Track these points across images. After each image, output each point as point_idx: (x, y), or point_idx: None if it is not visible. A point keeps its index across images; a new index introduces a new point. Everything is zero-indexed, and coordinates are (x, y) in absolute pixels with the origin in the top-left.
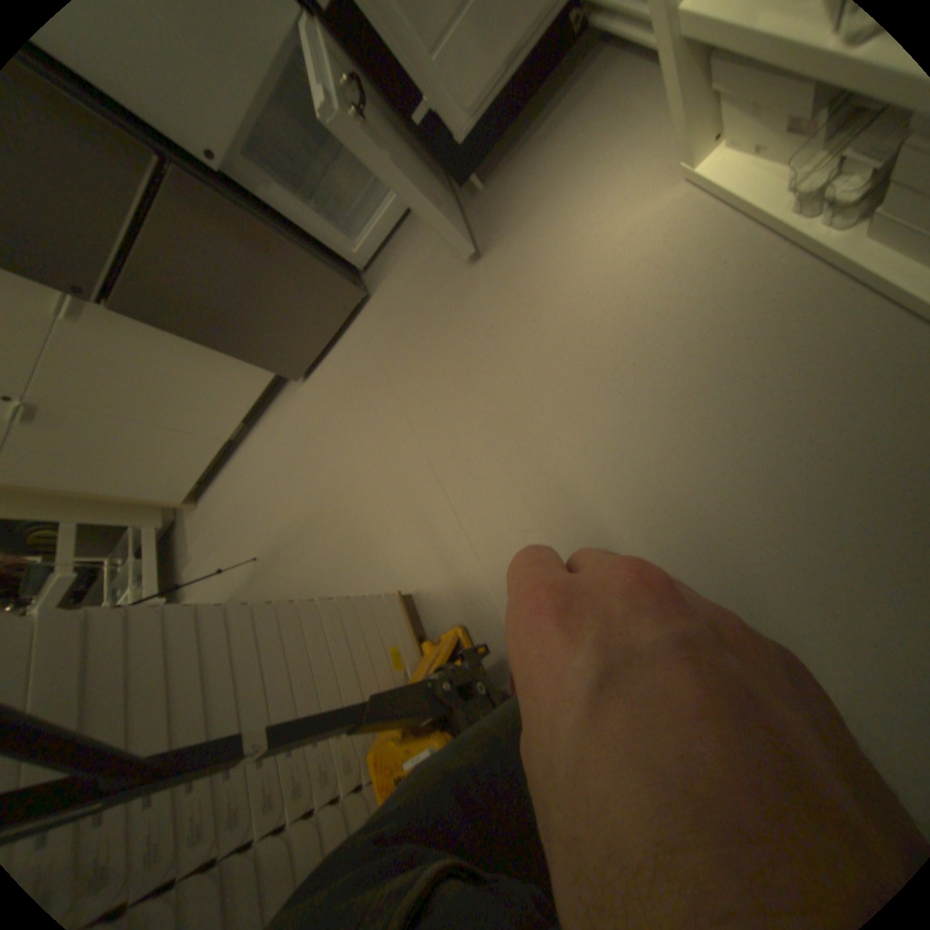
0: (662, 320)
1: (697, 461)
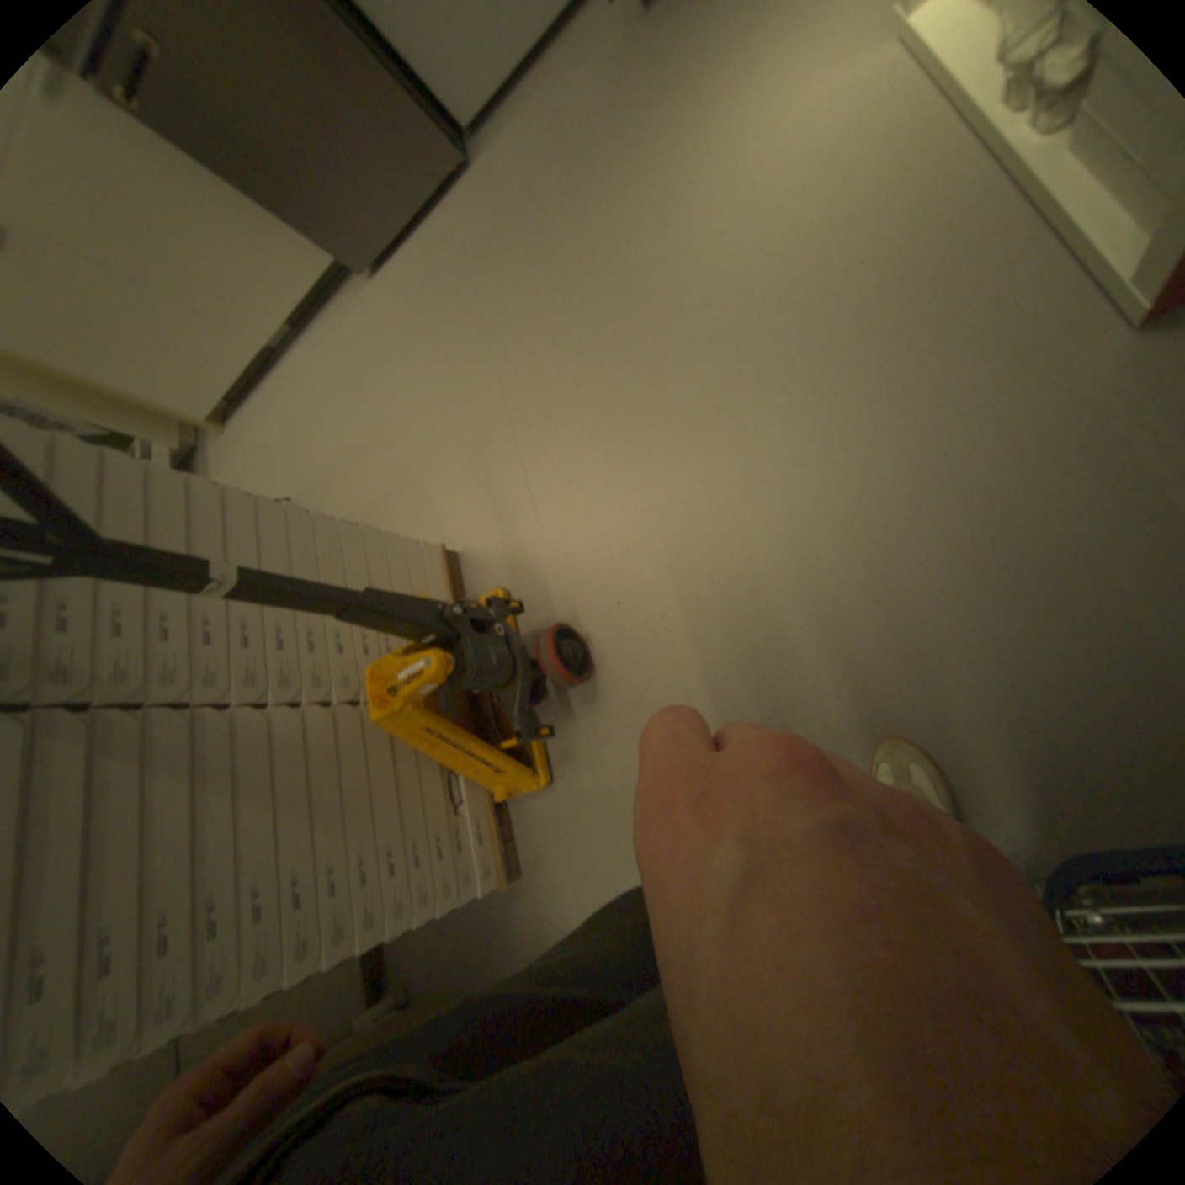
0: (809, 240)
1: (796, 424)
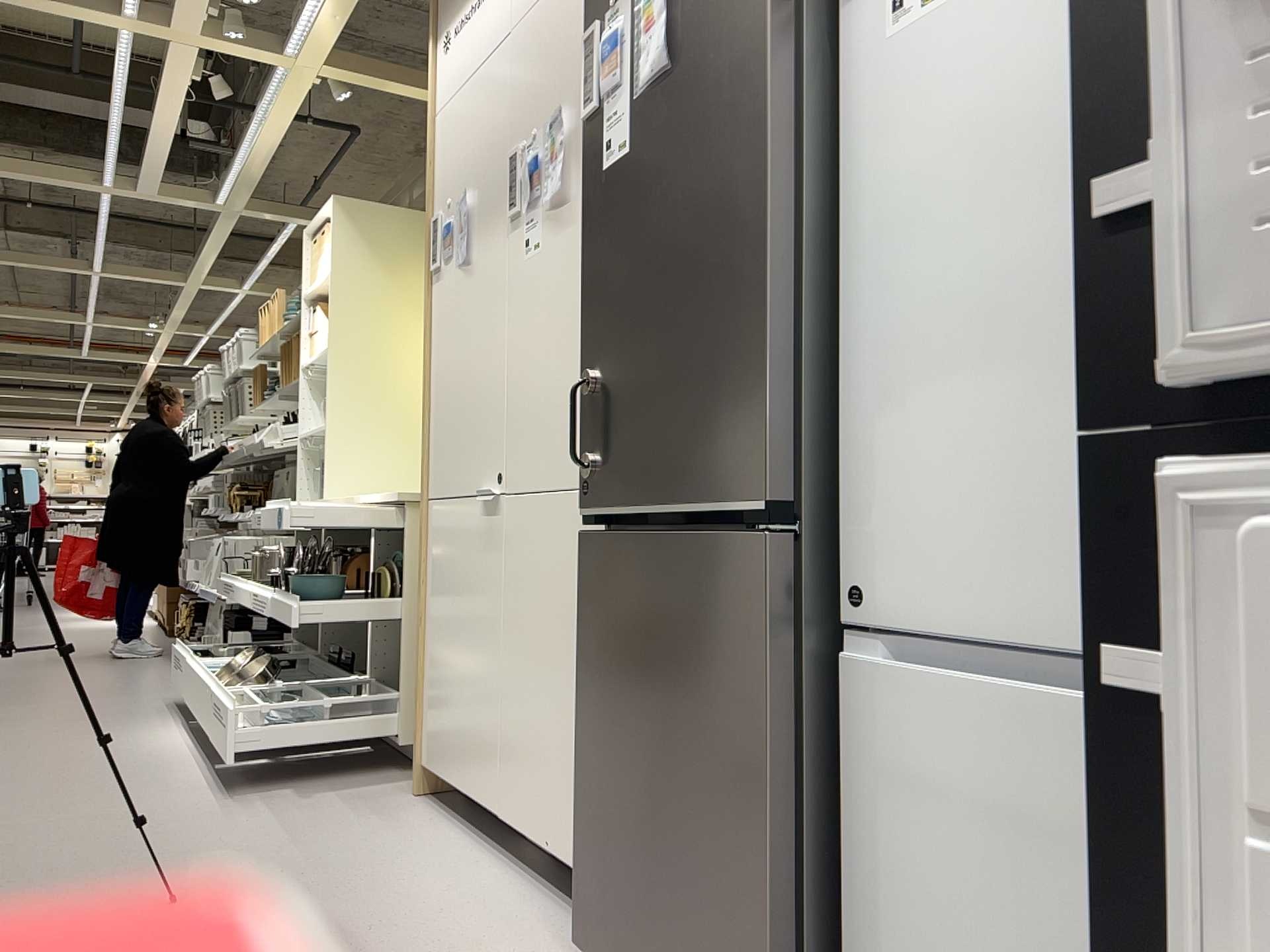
0: None
1: None
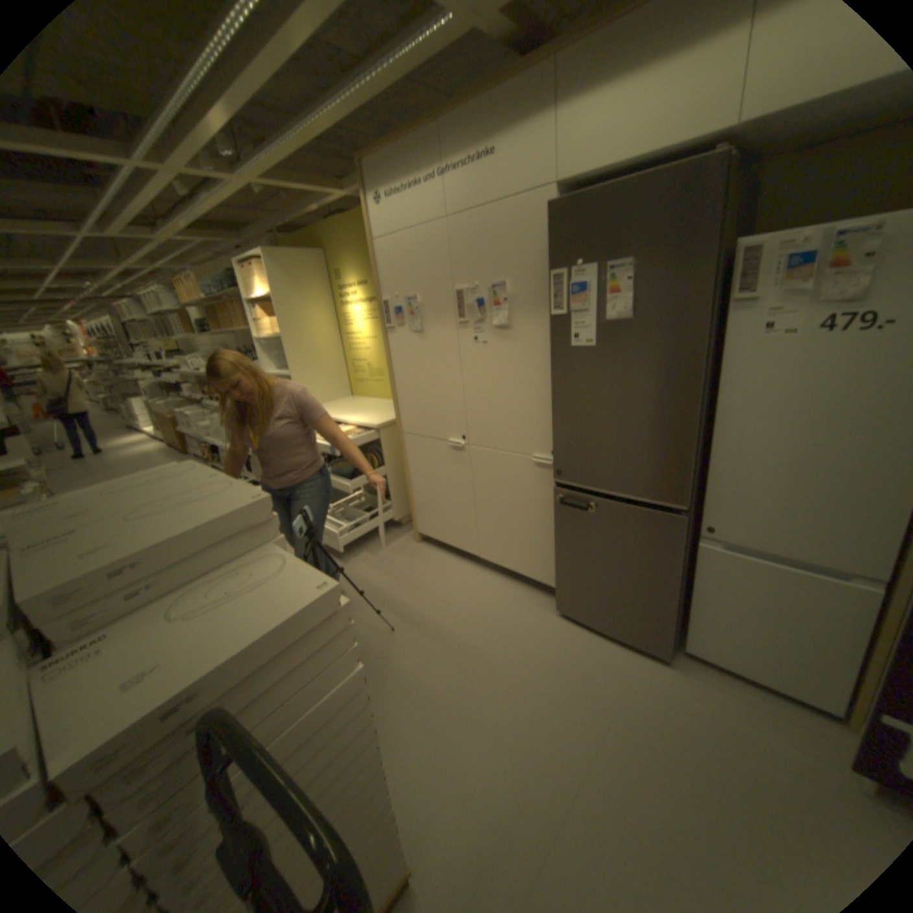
0: None
1: None
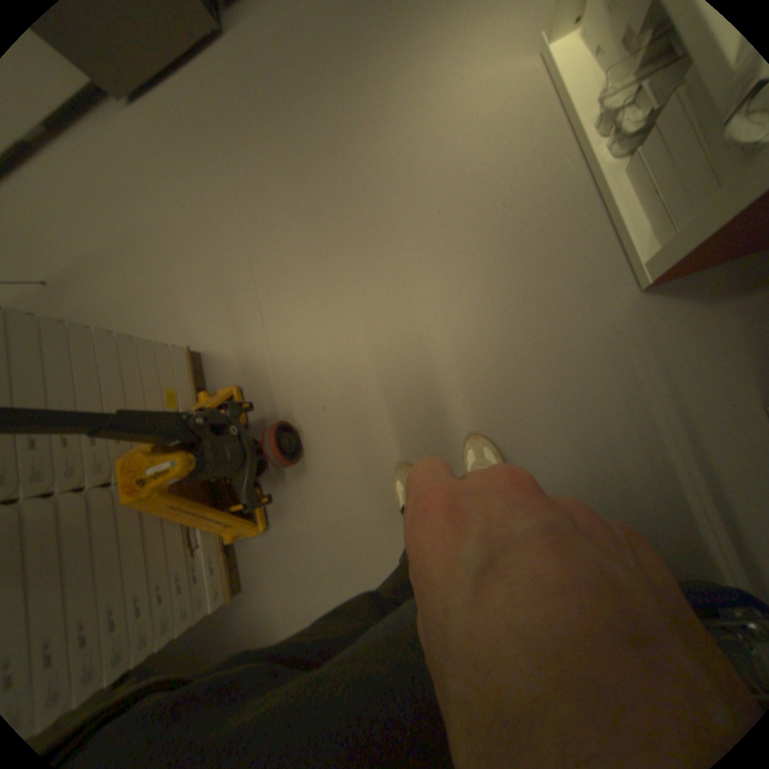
0: (472, 179)
1: (451, 305)
